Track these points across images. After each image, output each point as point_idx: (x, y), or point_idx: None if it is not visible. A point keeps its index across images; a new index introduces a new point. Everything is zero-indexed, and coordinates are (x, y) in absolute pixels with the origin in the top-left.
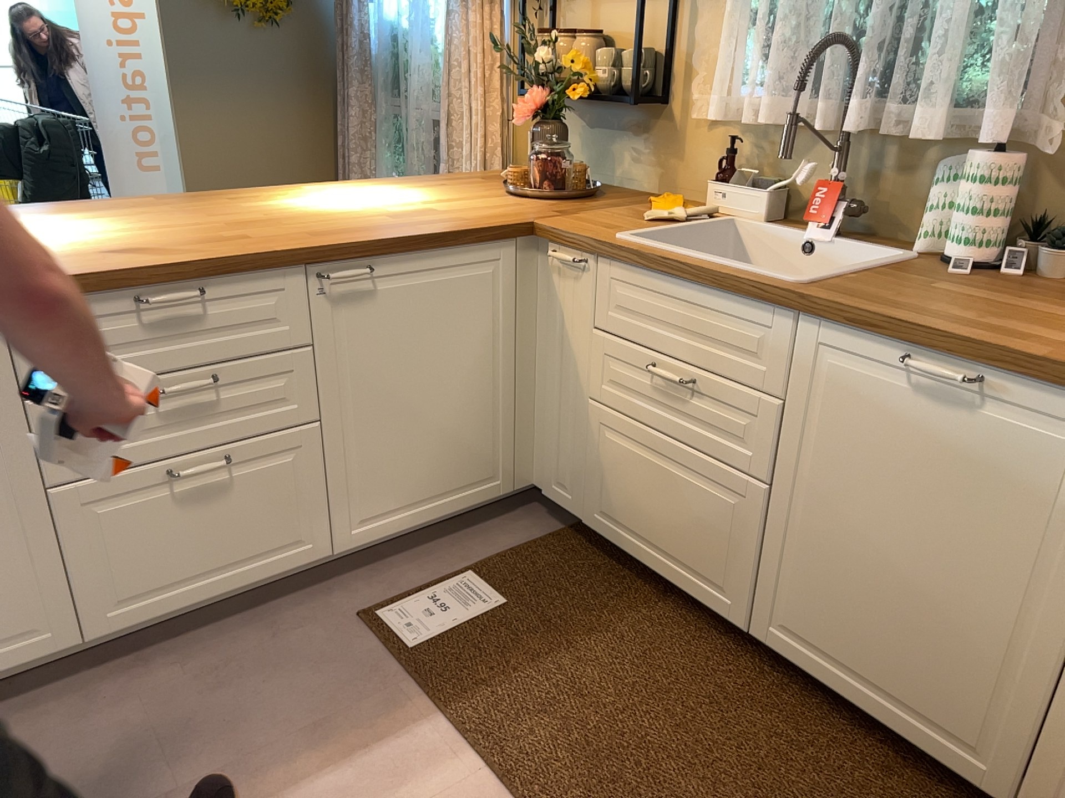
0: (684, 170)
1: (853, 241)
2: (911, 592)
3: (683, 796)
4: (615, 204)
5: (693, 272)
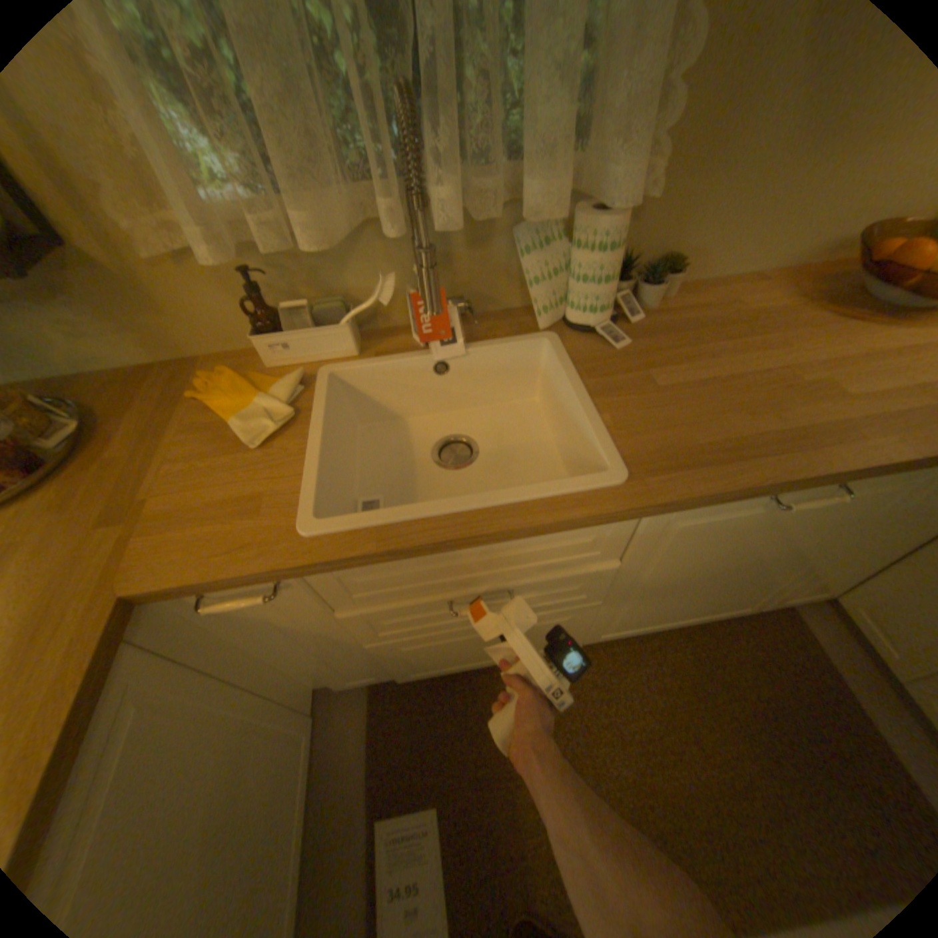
0: (174, 319)
1: (485, 340)
2: (726, 587)
3: (685, 792)
4: (145, 427)
5: (498, 536)
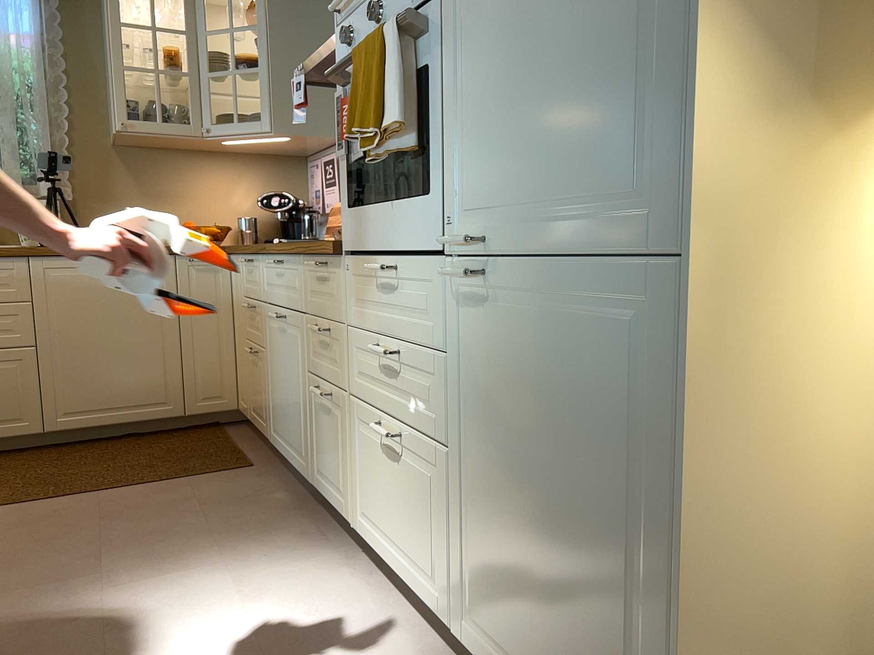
0: None
1: None
2: (121, 355)
3: (88, 472)
4: None
5: None
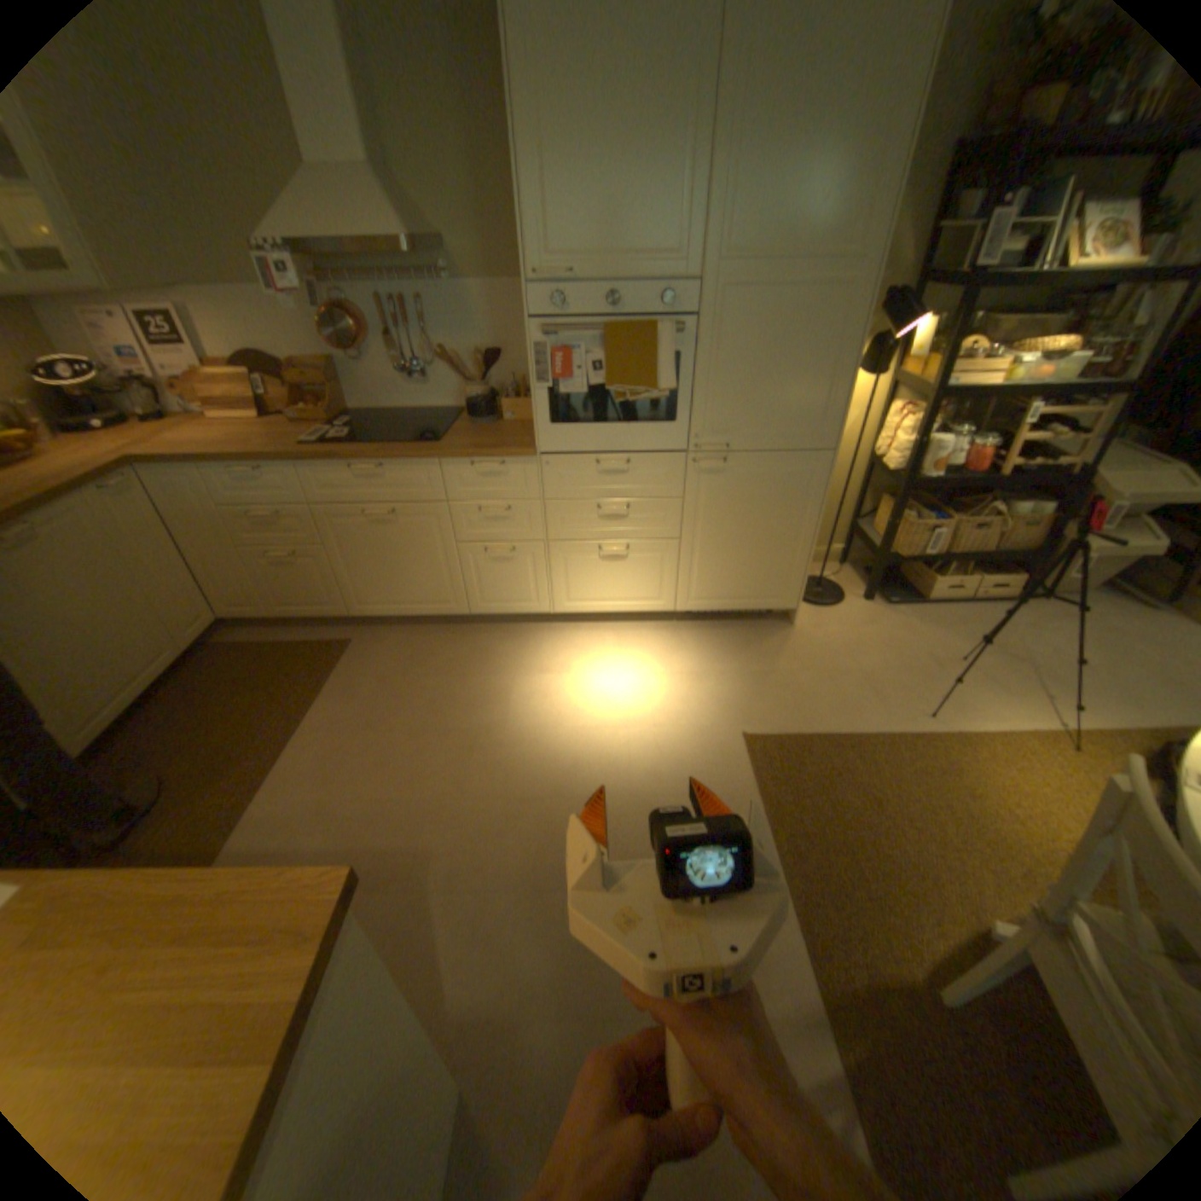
0: None
1: None
2: (96, 634)
3: (221, 740)
4: None
5: None
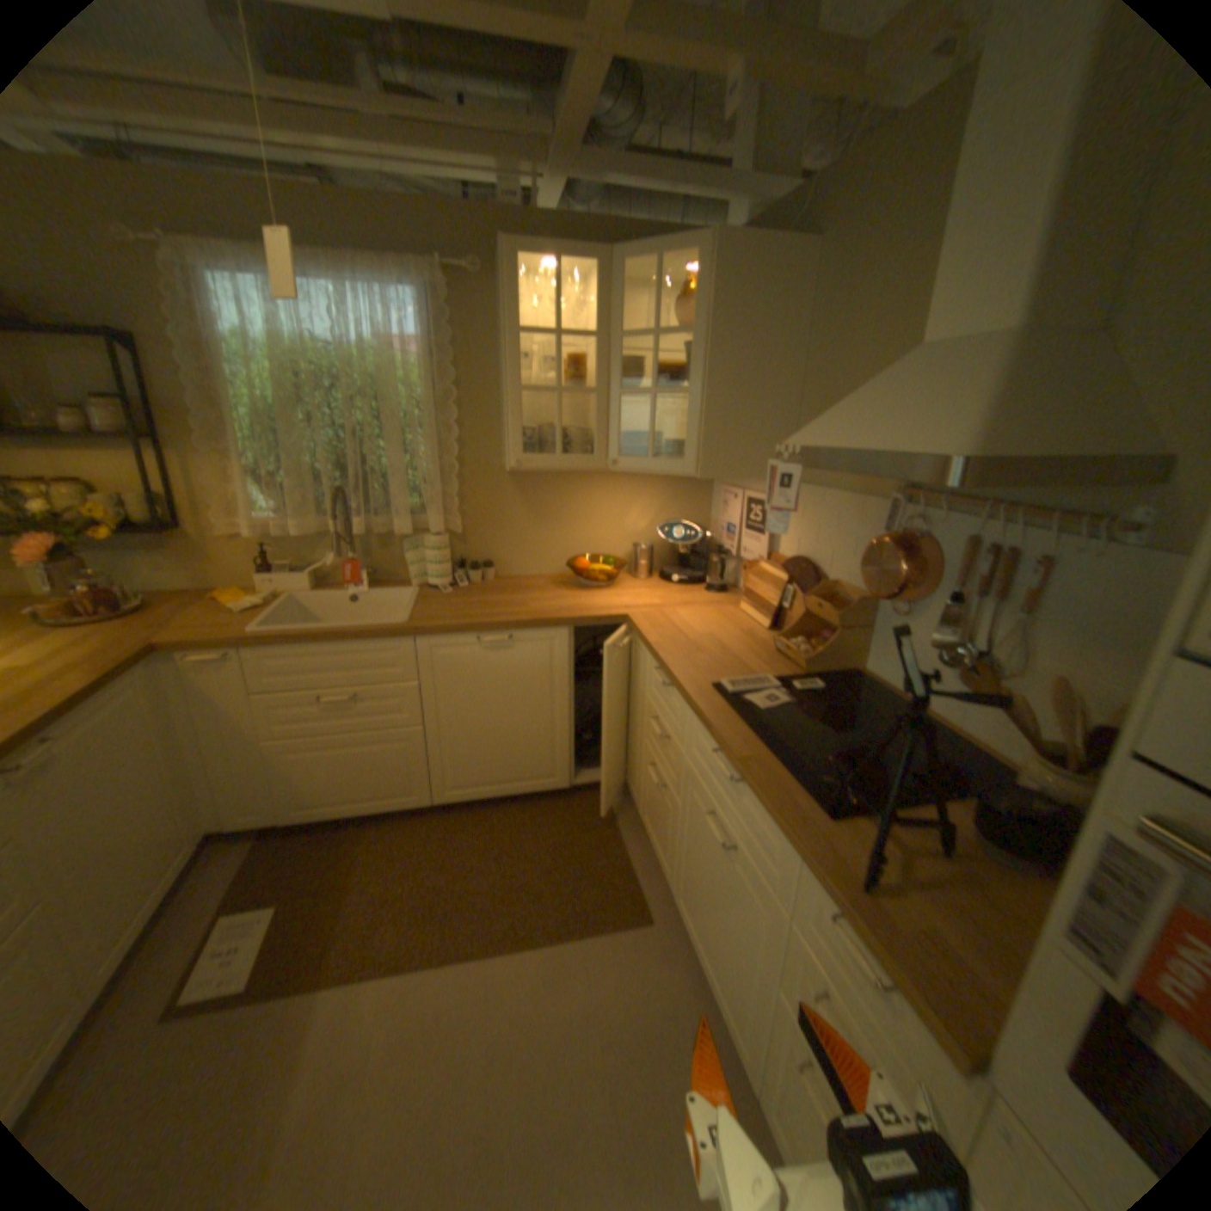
0: (215, 568)
1: (380, 588)
2: (508, 732)
3: (474, 890)
4: (179, 606)
5: (336, 635)
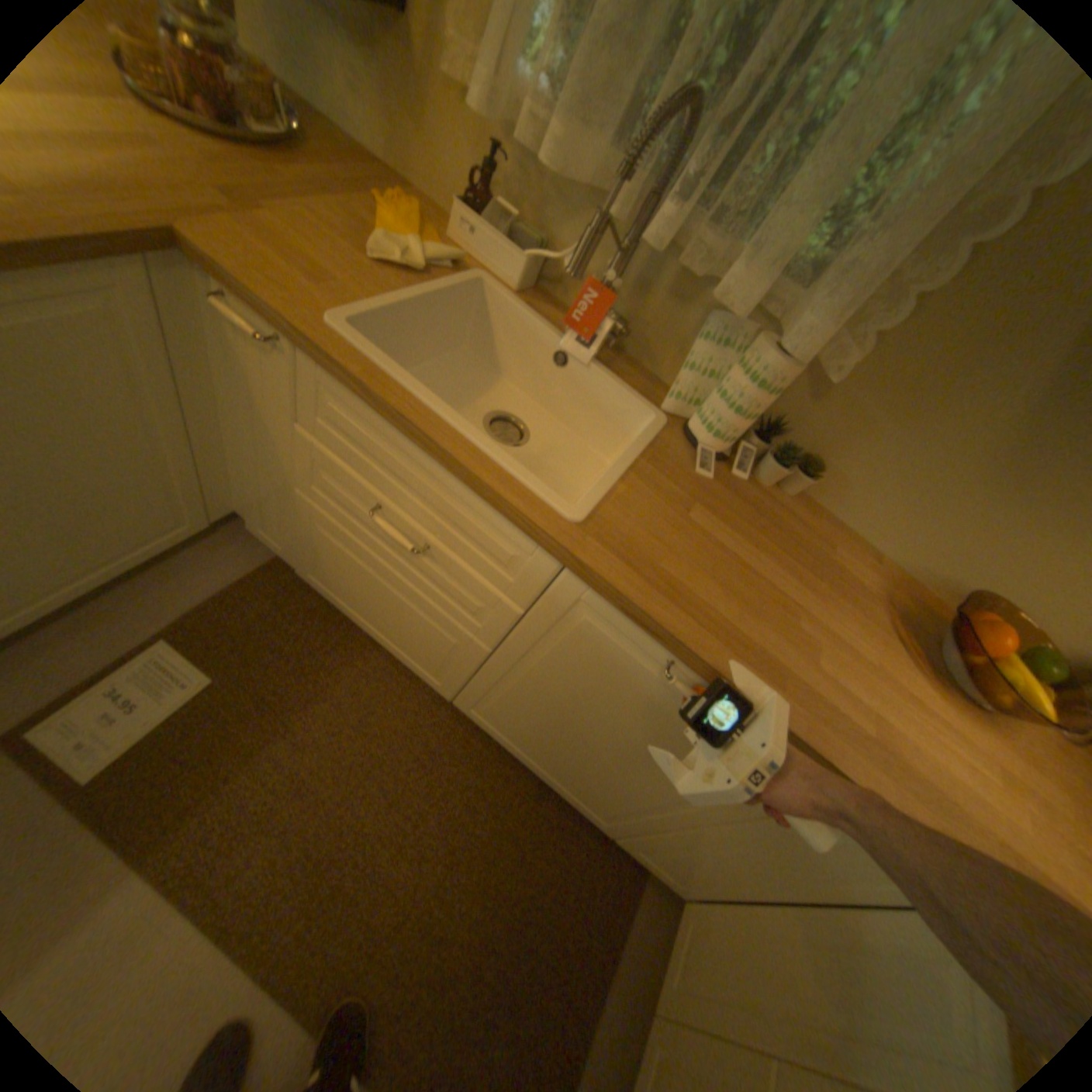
0: (424, 146)
1: (612, 373)
2: (596, 759)
3: (395, 888)
4: (322, 184)
5: (443, 456)
